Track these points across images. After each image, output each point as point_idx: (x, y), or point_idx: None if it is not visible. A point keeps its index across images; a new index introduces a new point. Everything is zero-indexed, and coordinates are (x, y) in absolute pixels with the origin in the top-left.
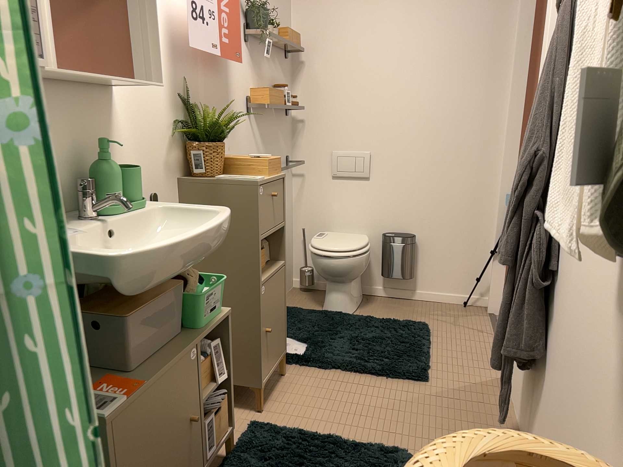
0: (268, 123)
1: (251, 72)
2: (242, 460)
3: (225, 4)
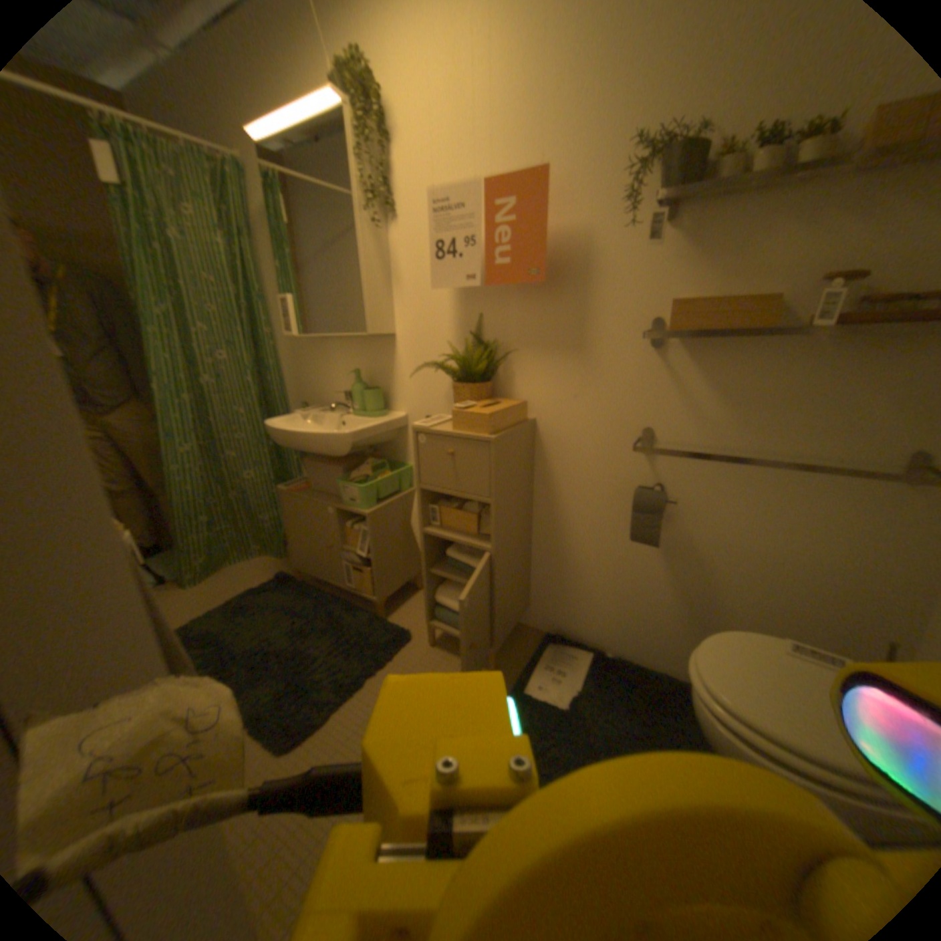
0: (771, 362)
1: (686, 267)
2: (363, 619)
3: (503, 207)
